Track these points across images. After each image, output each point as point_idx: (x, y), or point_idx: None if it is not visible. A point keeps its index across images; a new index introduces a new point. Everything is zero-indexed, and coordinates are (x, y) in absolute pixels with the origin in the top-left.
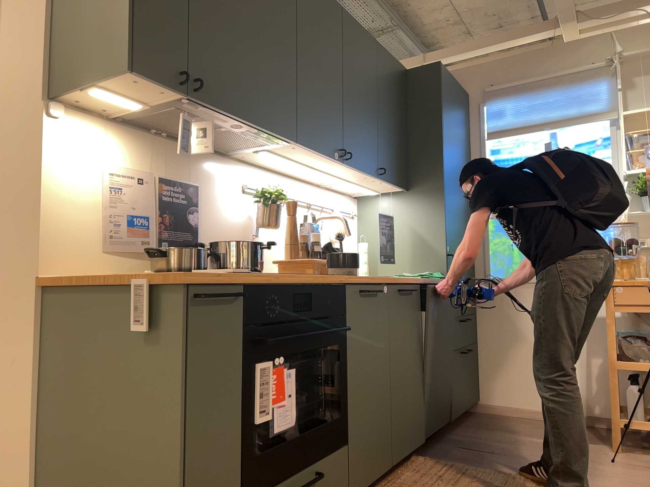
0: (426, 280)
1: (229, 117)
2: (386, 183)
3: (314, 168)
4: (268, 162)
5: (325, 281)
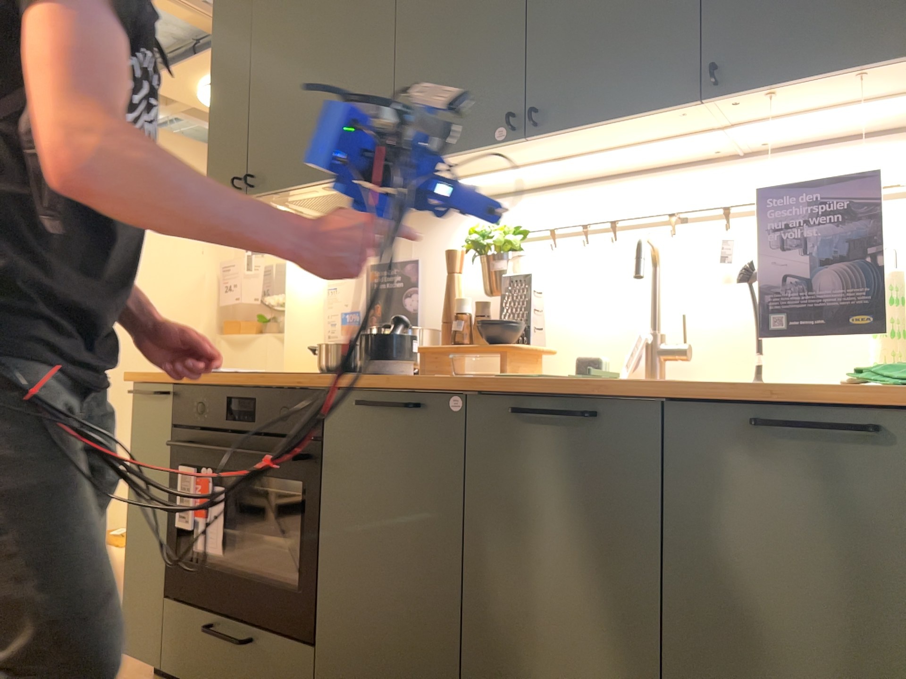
0: (679, 389)
1: (301, 189)
2: (809, 87)
3: (559, 159)
4: (530, 181)
5: (288, 381)
